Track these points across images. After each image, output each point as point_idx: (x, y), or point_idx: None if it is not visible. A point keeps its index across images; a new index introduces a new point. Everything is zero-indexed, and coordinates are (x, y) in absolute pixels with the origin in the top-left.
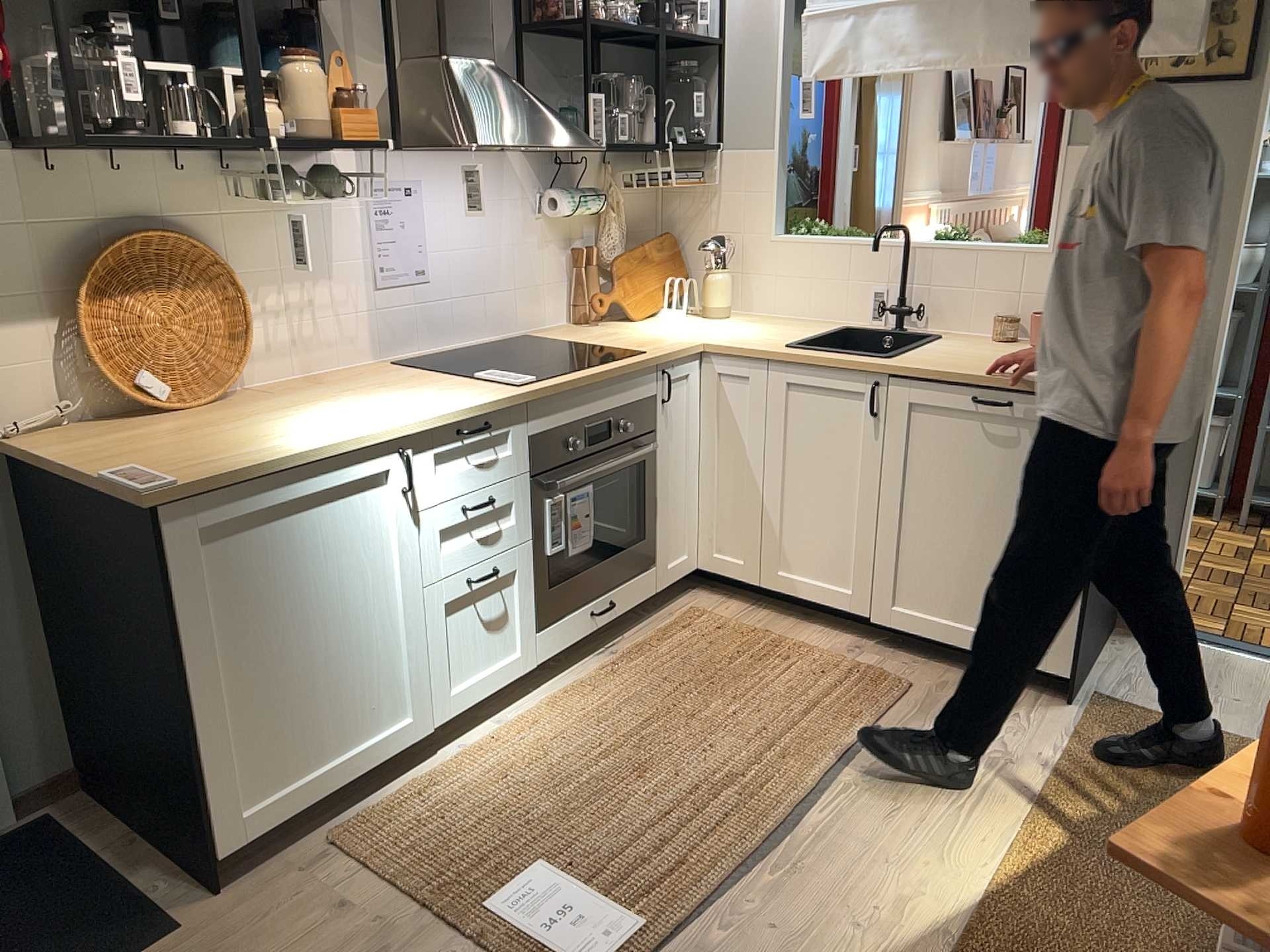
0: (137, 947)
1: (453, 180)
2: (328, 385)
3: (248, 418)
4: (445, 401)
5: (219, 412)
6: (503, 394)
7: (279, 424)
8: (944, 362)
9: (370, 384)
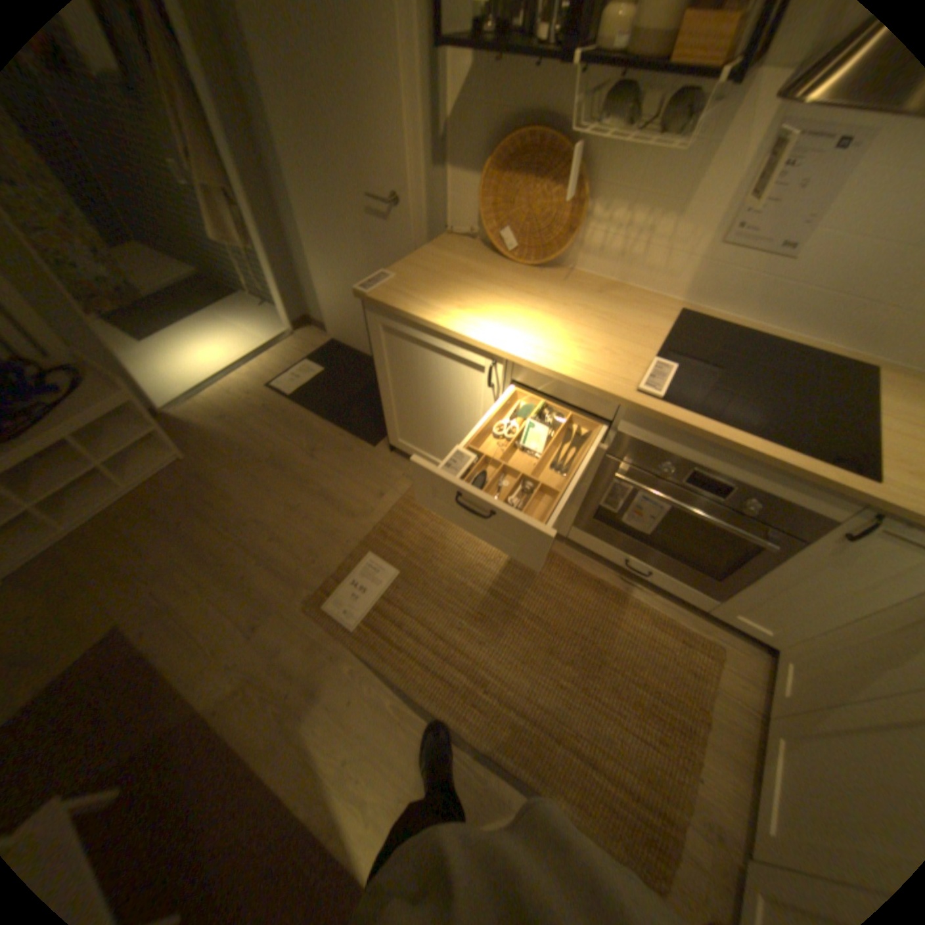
0: (364, 438)
1: None
2: (598, 295)
3: (501, 285)
4: (568, 357)
5: (513, 273)
6: (605, 385)
7: (488, 299)
8: None
9: (610, 312)
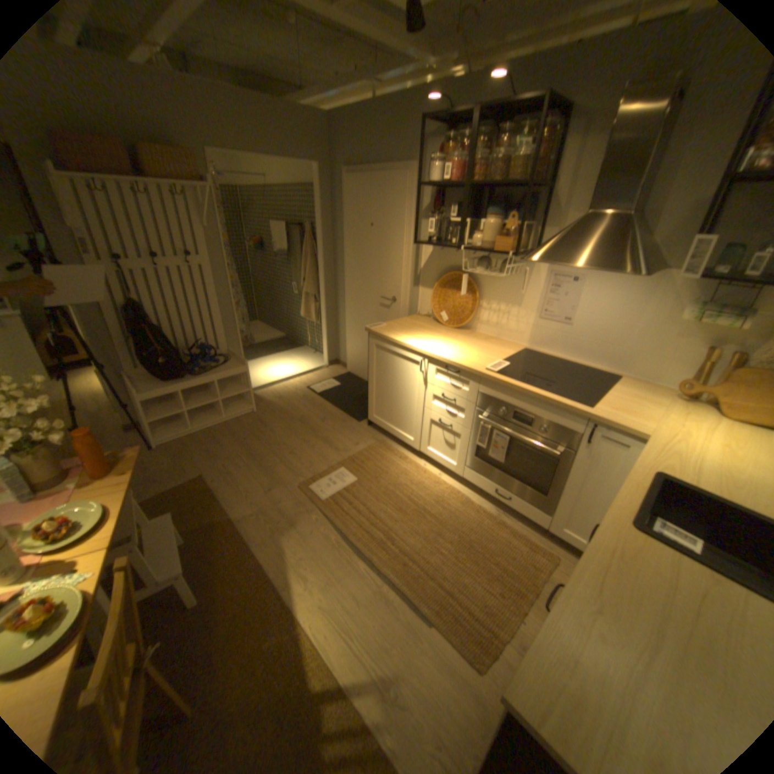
0: (355, 417)
1: (611, 278)
2: (483, 340)
3: (436, 332)
4: (457, 356)
5: (444, 329)
6: (470, 366)
7: (427, 336)
8: (635, 569)
9: (486, 346)
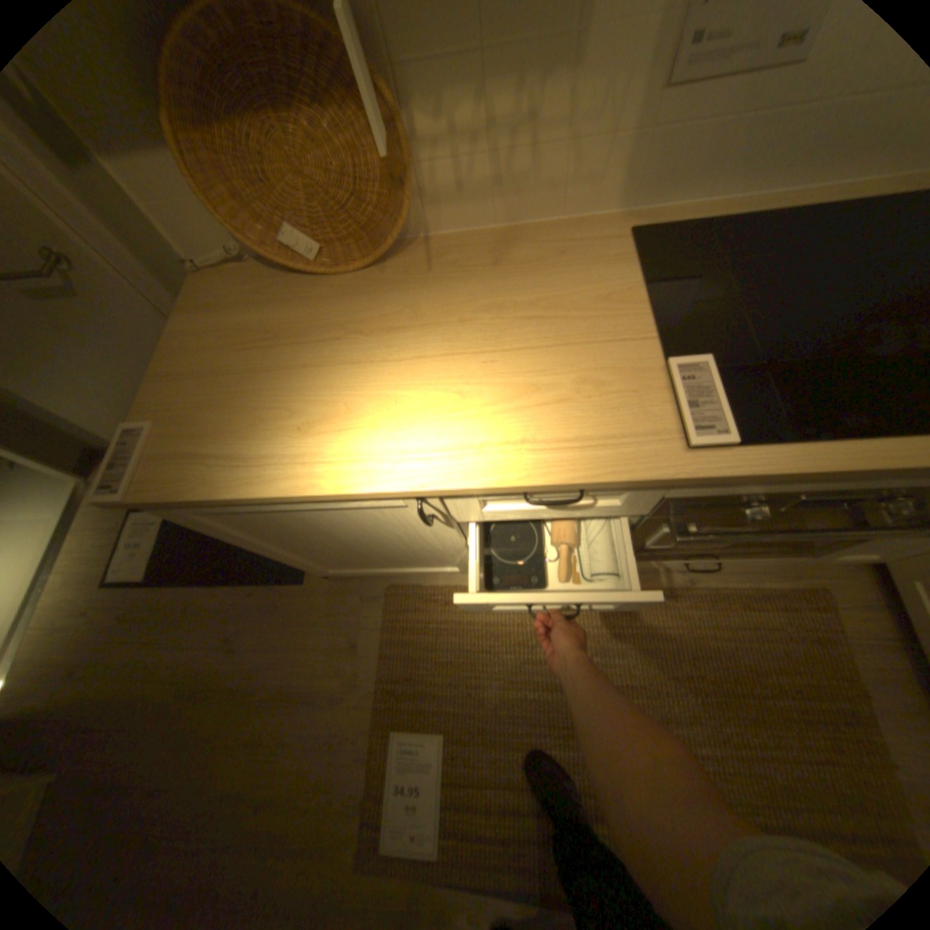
0: (281, 579)
1: None
2: (499, 270)
3: (341, 335)
4: (540, 435)
5: (344, 296)
6: (635, 464)
7: (338, 379)
8: None
9: (537, 296)
